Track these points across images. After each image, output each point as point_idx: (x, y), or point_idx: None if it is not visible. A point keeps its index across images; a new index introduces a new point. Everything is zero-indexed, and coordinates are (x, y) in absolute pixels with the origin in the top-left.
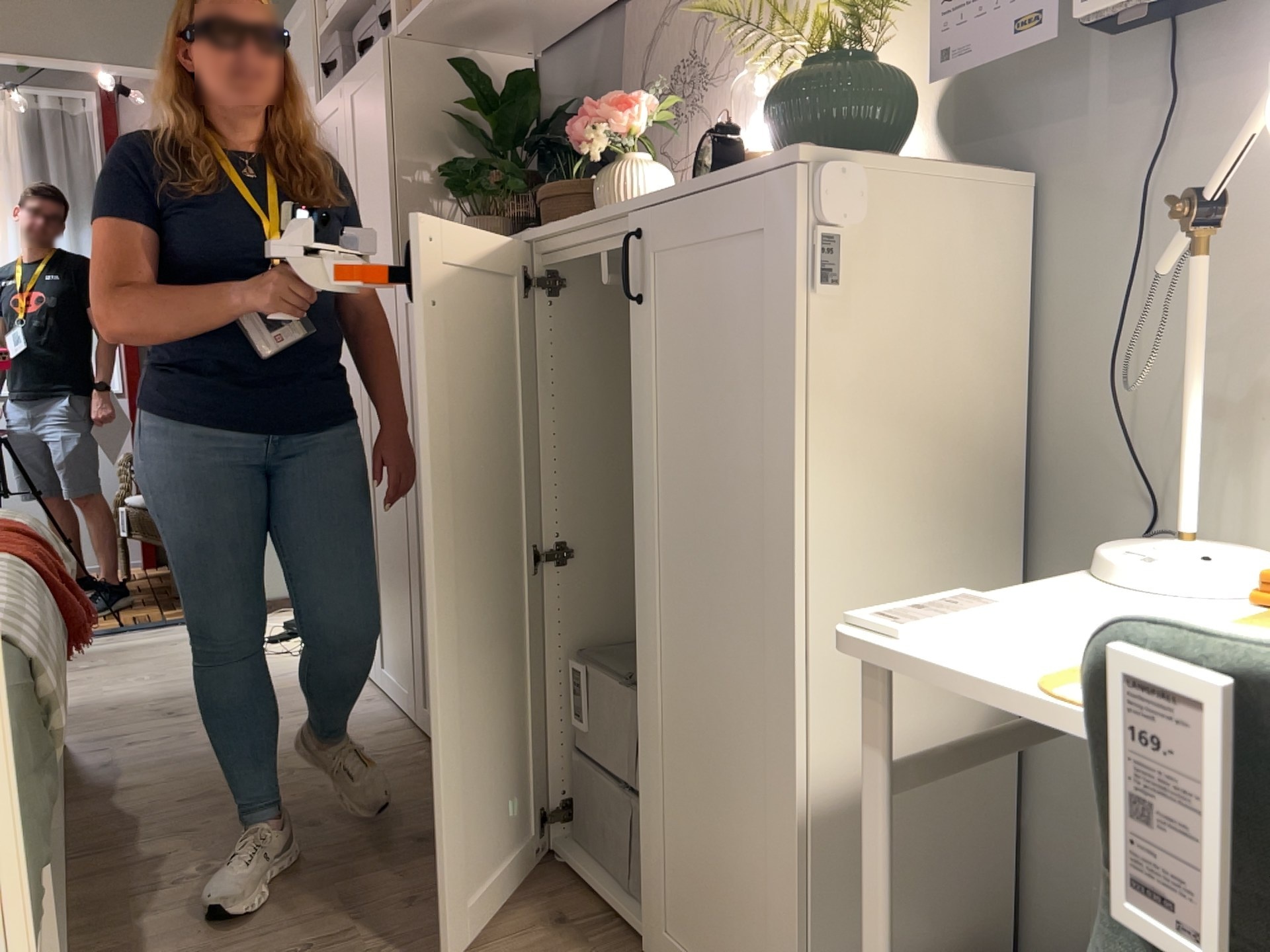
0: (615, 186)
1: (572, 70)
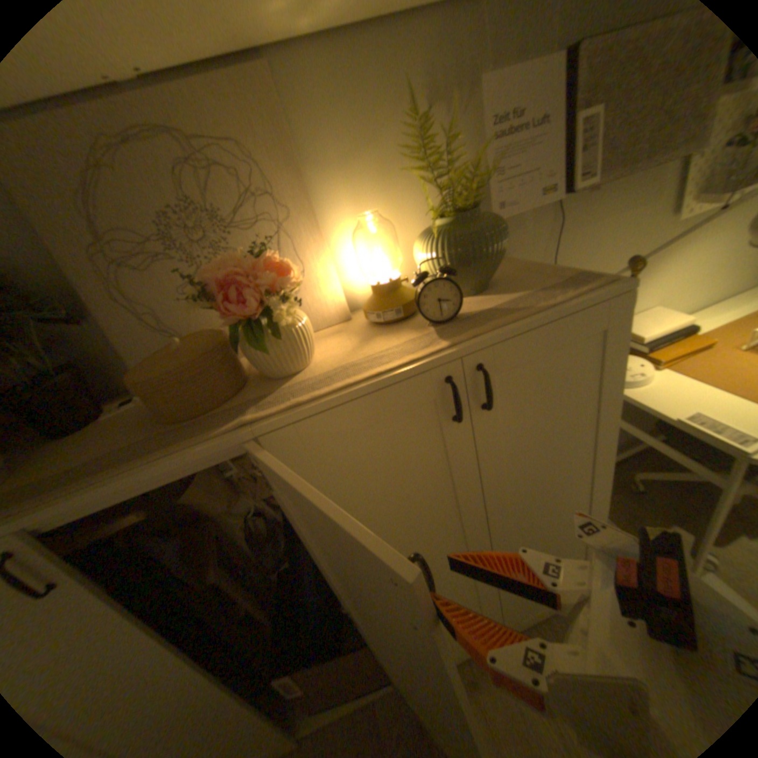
0: (293, 338)
1: None
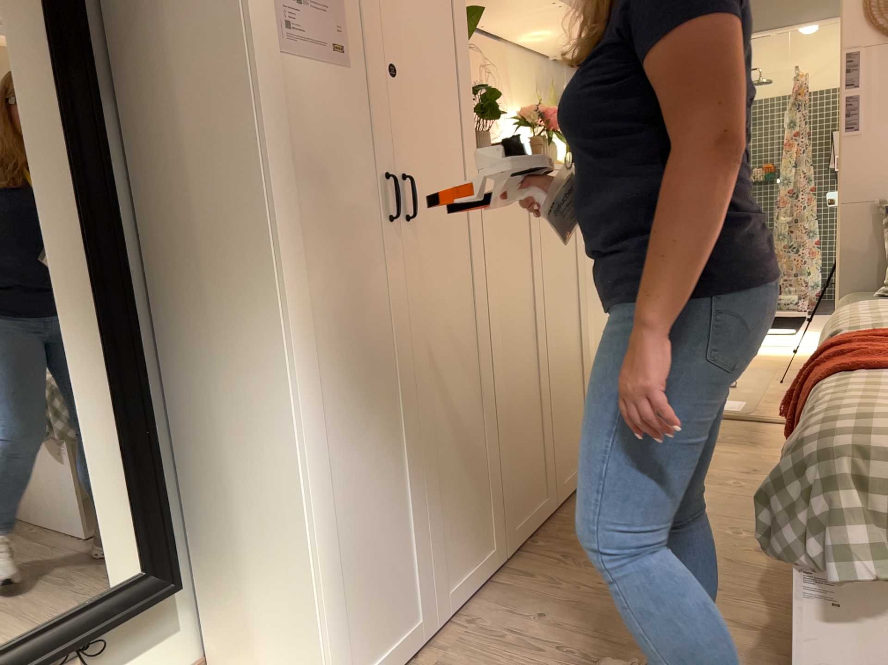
0: (554, 149)
1: None
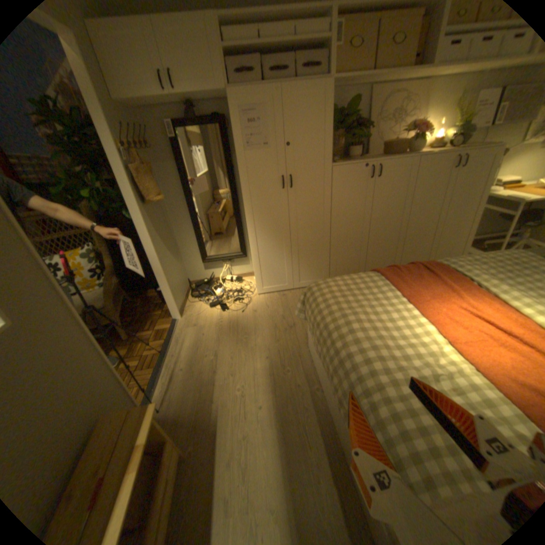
0: (425, 143)
1: (340, 99)
